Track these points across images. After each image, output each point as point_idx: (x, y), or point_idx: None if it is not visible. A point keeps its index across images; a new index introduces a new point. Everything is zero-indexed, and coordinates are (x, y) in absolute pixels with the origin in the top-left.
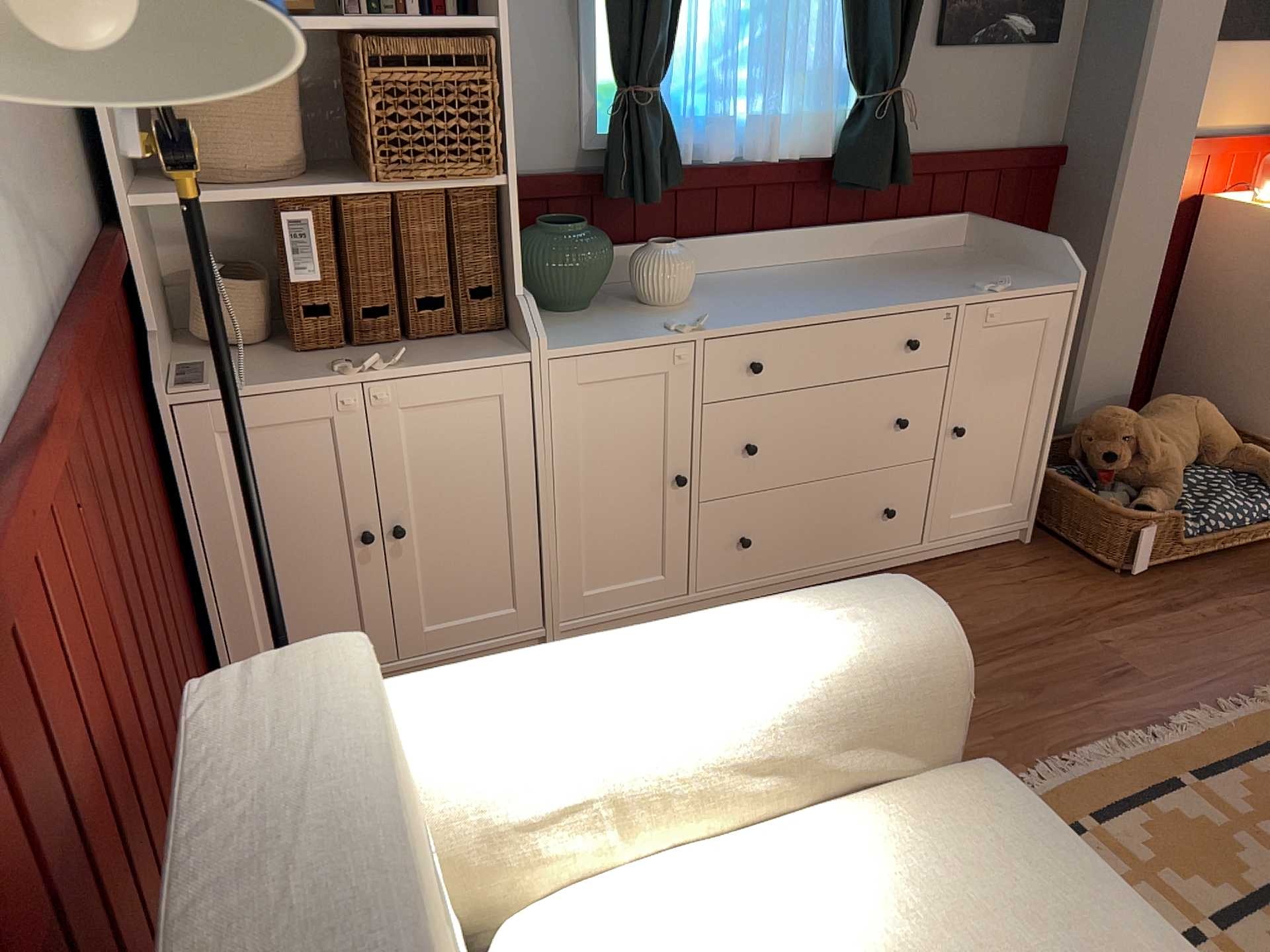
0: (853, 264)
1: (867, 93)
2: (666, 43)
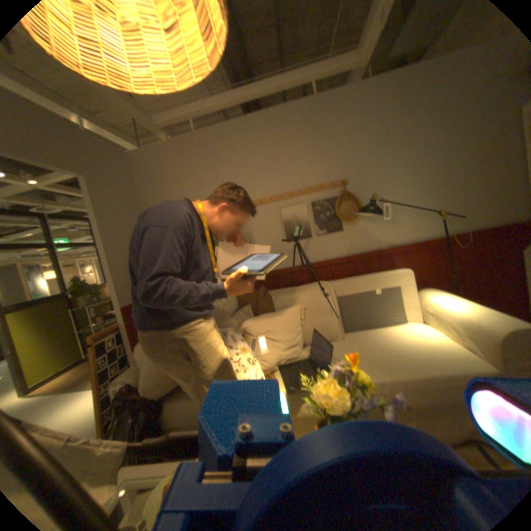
0: None
1: None
2: None
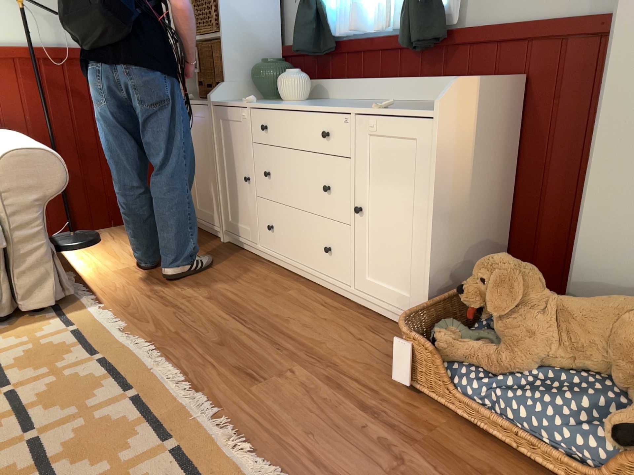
0: (412, 103)
1: None
2: None
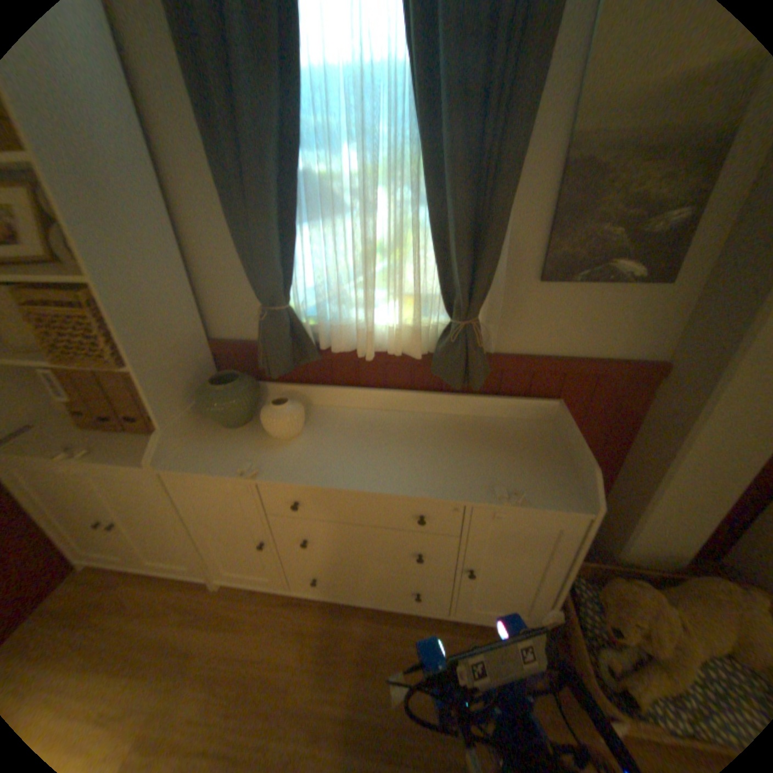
0: (449, 421)
1: (453, 317)
2: (282, 278)
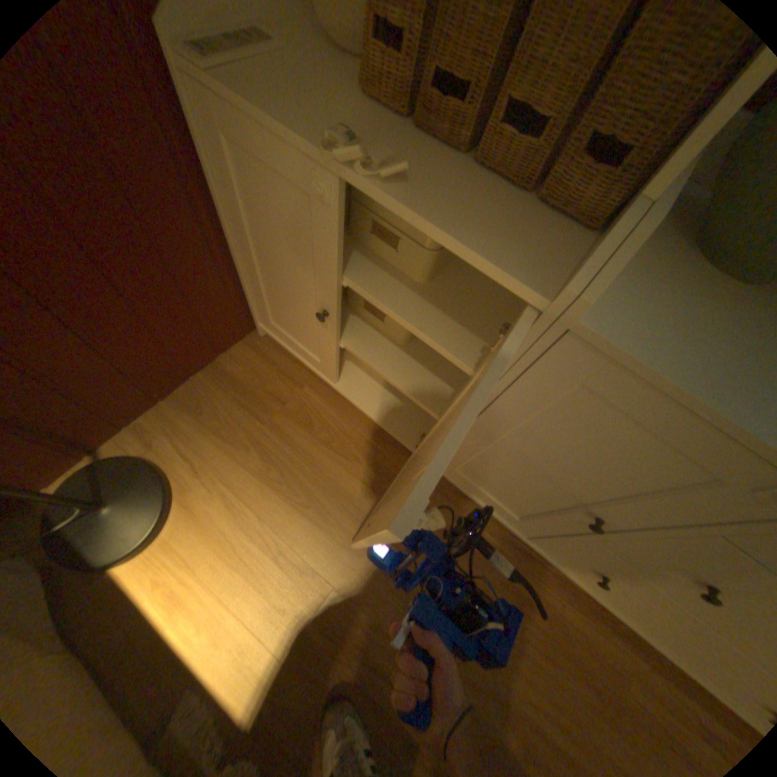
0: None
1: None
2: None
